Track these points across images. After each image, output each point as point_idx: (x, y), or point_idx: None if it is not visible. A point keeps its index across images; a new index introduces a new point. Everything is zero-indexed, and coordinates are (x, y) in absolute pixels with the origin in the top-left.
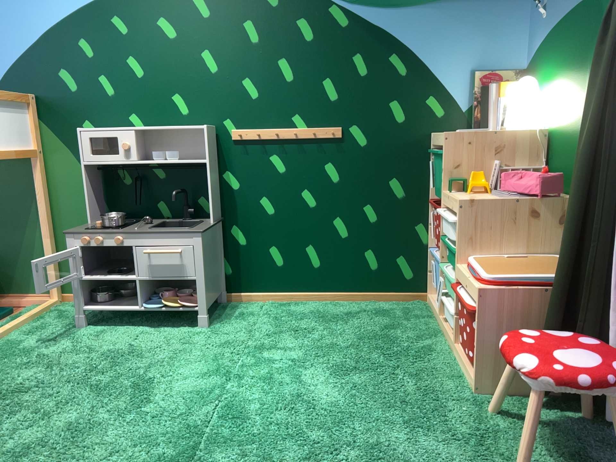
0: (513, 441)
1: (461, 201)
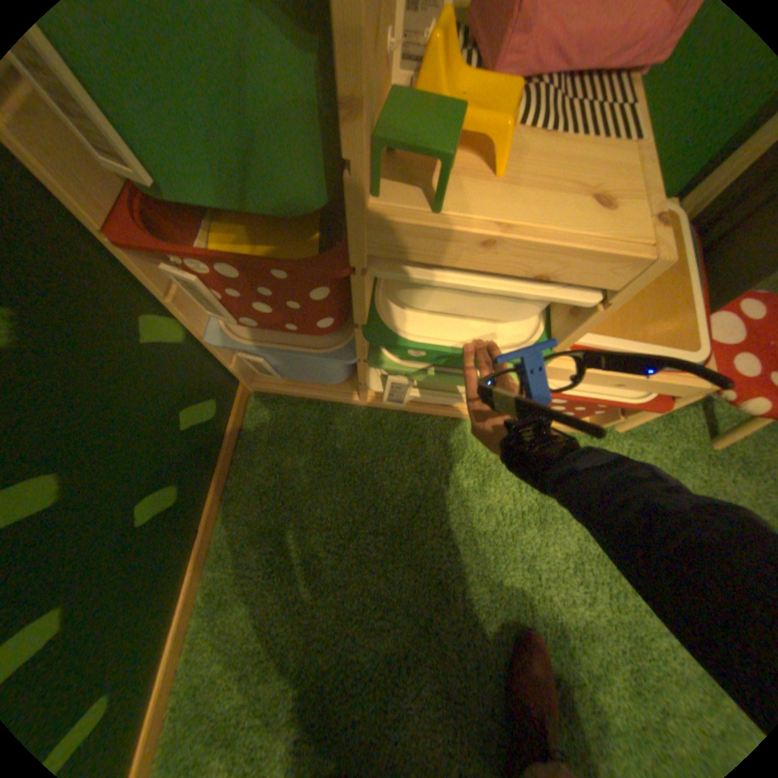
0: (707, 440)
1: (667, 255)
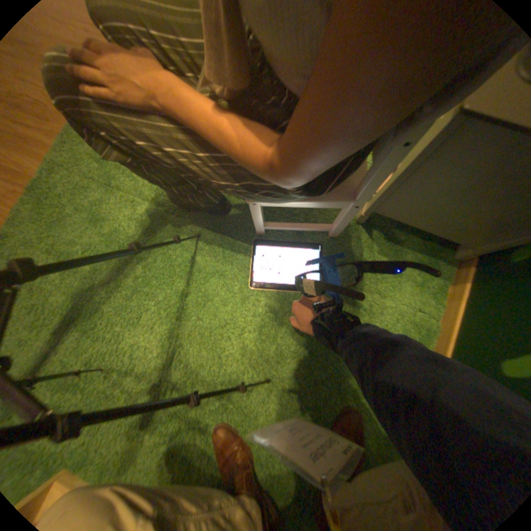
0: None
1: None
